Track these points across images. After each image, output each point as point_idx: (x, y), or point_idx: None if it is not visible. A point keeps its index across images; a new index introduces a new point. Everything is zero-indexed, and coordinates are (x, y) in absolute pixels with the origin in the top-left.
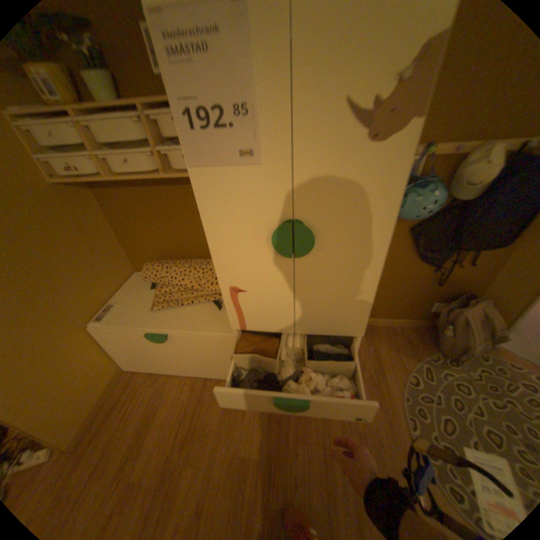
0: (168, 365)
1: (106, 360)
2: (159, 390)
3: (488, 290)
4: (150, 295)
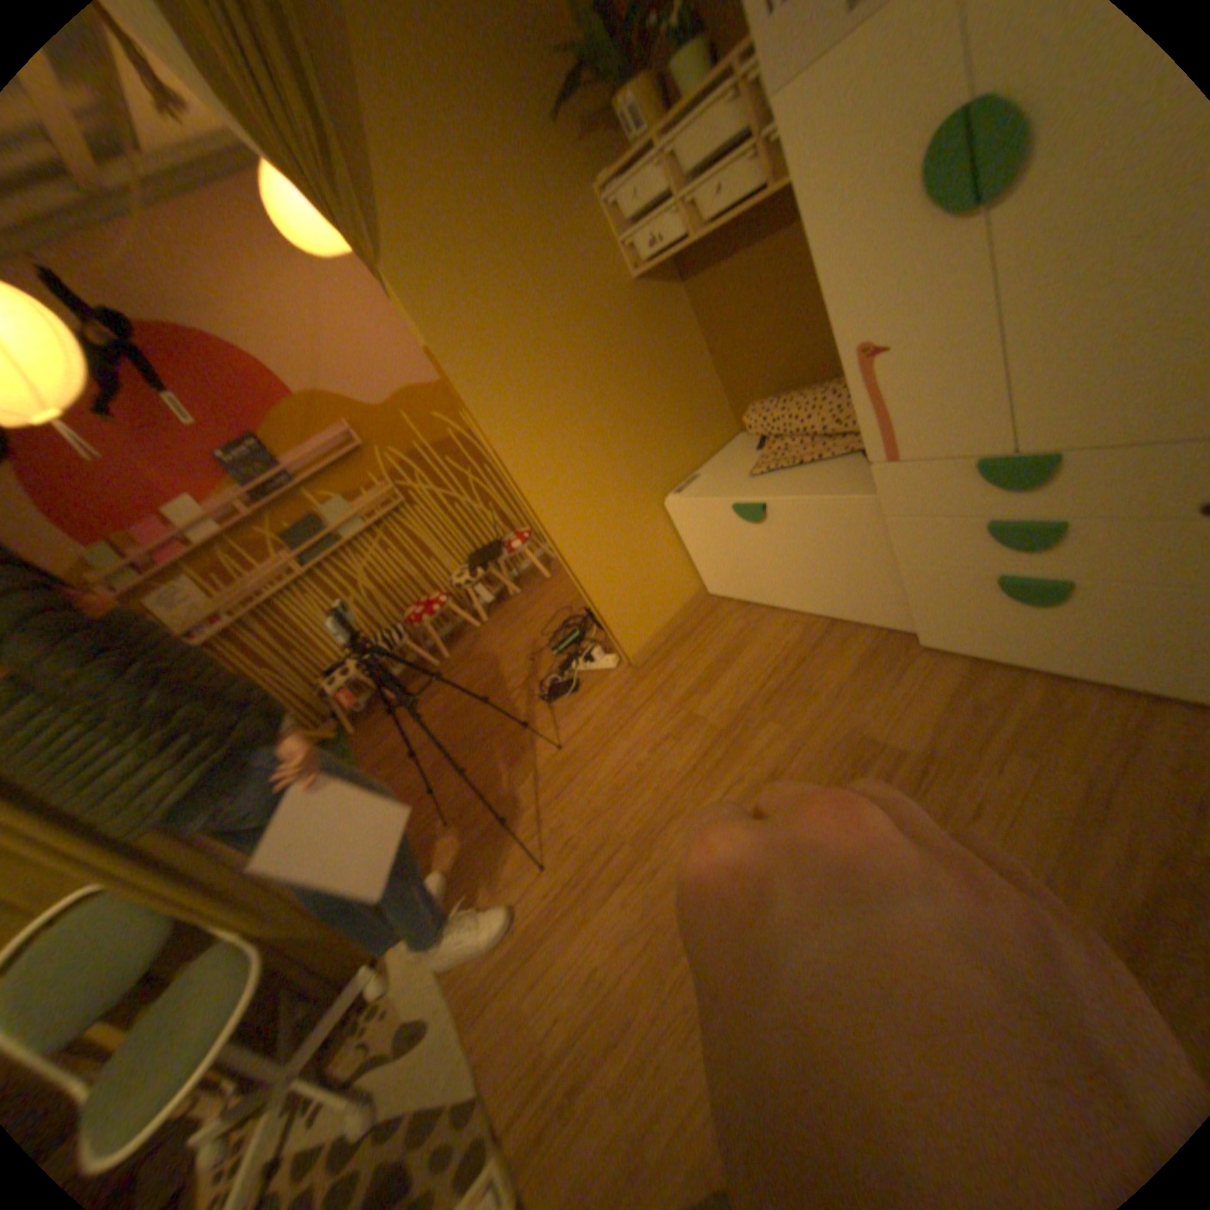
0: (771, 581)
1: (686, 564)
2: (753, 623)
3: None
4: (754, 457)
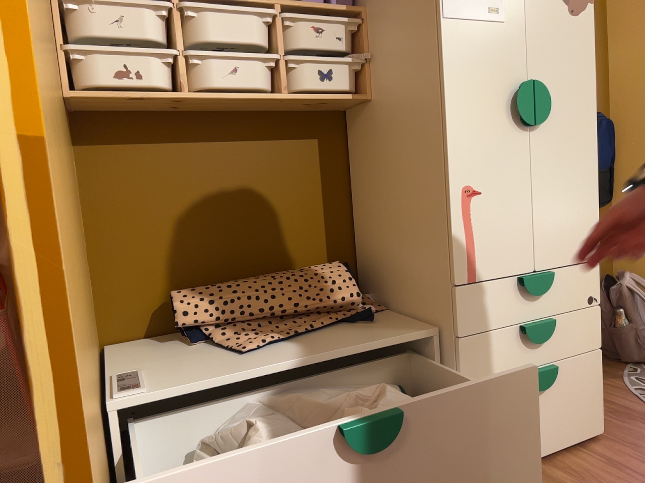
0: None
1: None
2: None
3: (614, 268)
4: (204, 349)
